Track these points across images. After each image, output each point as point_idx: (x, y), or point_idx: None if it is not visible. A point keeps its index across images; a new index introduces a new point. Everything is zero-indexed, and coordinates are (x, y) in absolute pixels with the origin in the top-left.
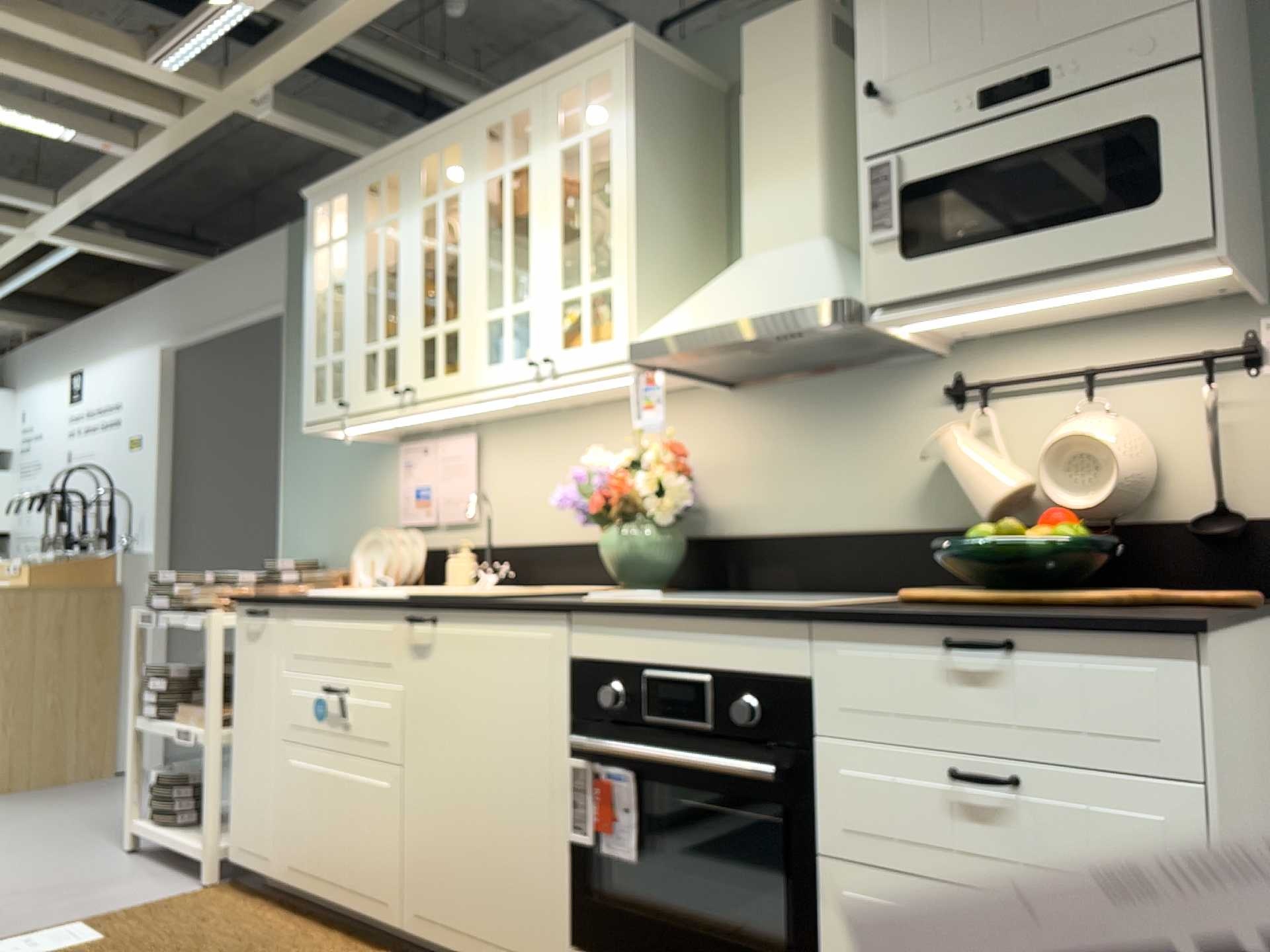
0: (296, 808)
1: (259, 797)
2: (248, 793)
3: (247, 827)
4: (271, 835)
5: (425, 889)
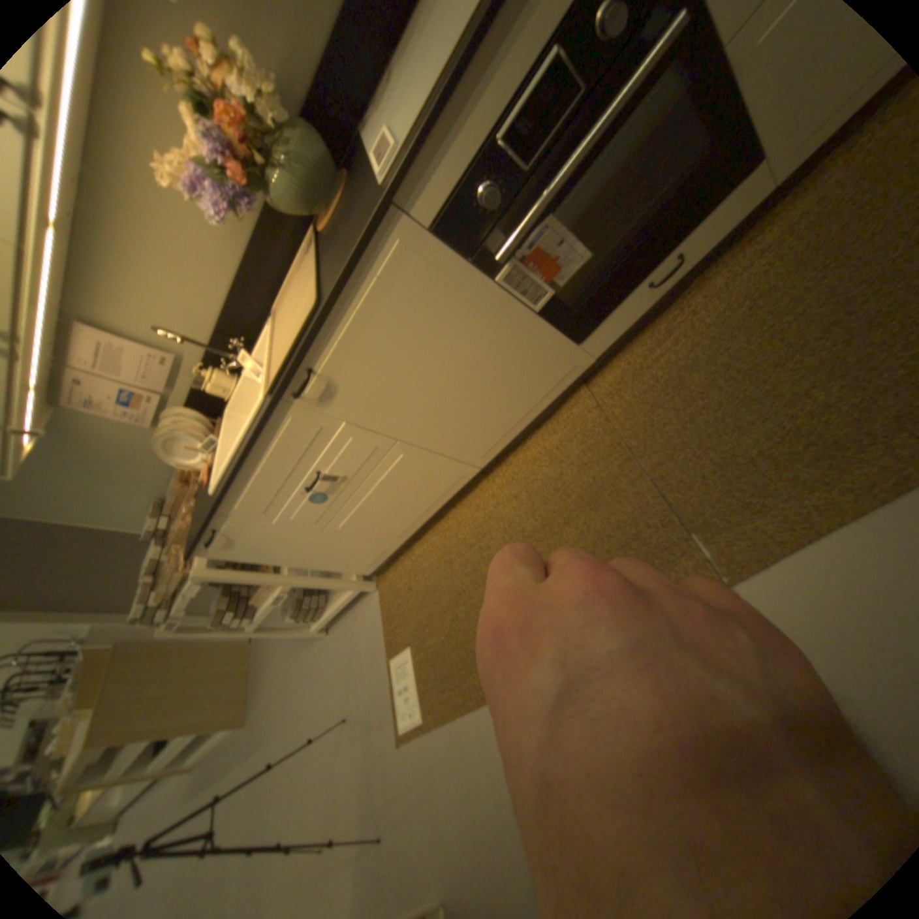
0: (372, 525)
1: (349, 550)
2: (342, 558)
3: (361, 560)
4: (376, 545)
5: (476, 443)
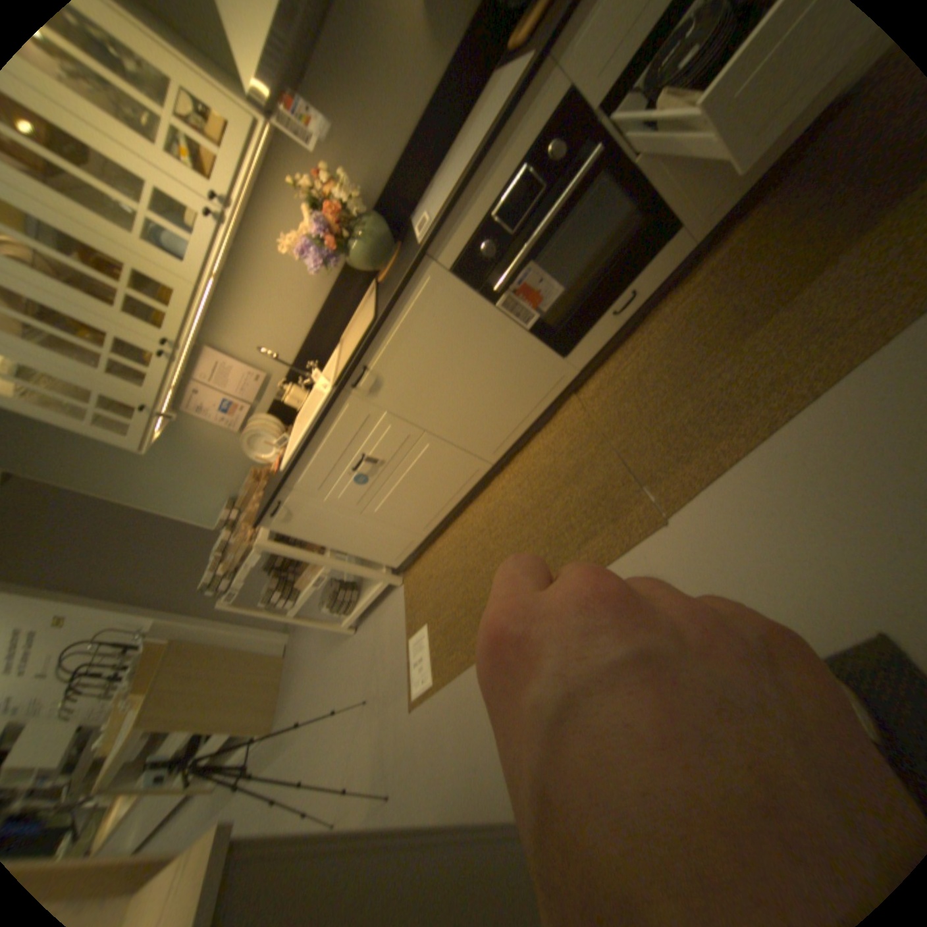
0: (402, 510)
1: (382, 534)
2: (375, 542)
3: (391, 547)
4: (404, 532)
5: (488, 438)
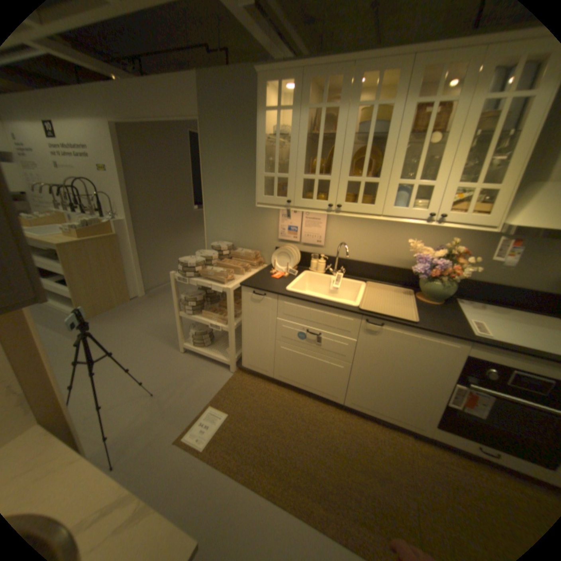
0: (286, 361)
1: (263, 353)
2: (255, 351)
3: (255, 360)
4: (270, 365)
5: (361, 399)
